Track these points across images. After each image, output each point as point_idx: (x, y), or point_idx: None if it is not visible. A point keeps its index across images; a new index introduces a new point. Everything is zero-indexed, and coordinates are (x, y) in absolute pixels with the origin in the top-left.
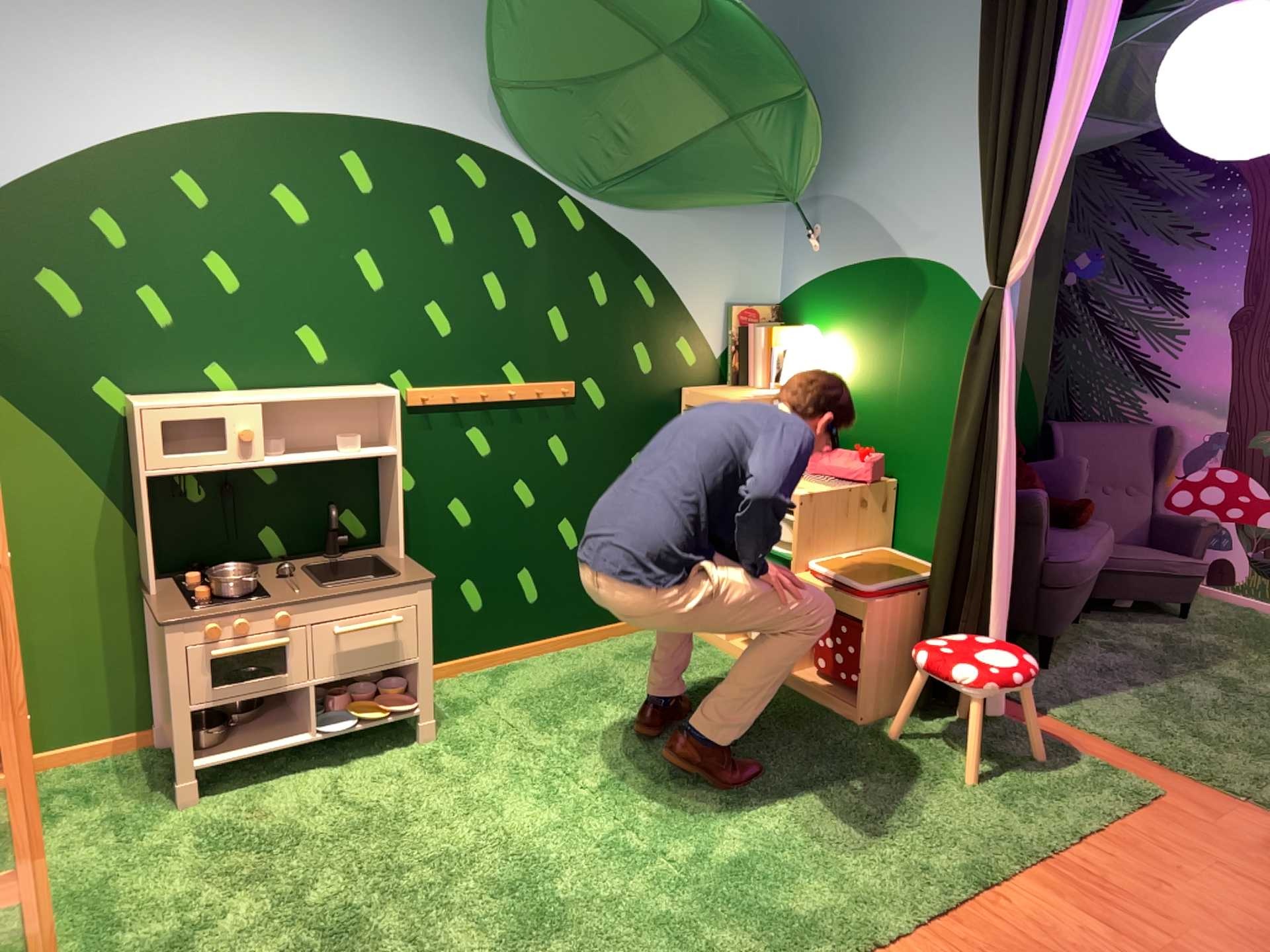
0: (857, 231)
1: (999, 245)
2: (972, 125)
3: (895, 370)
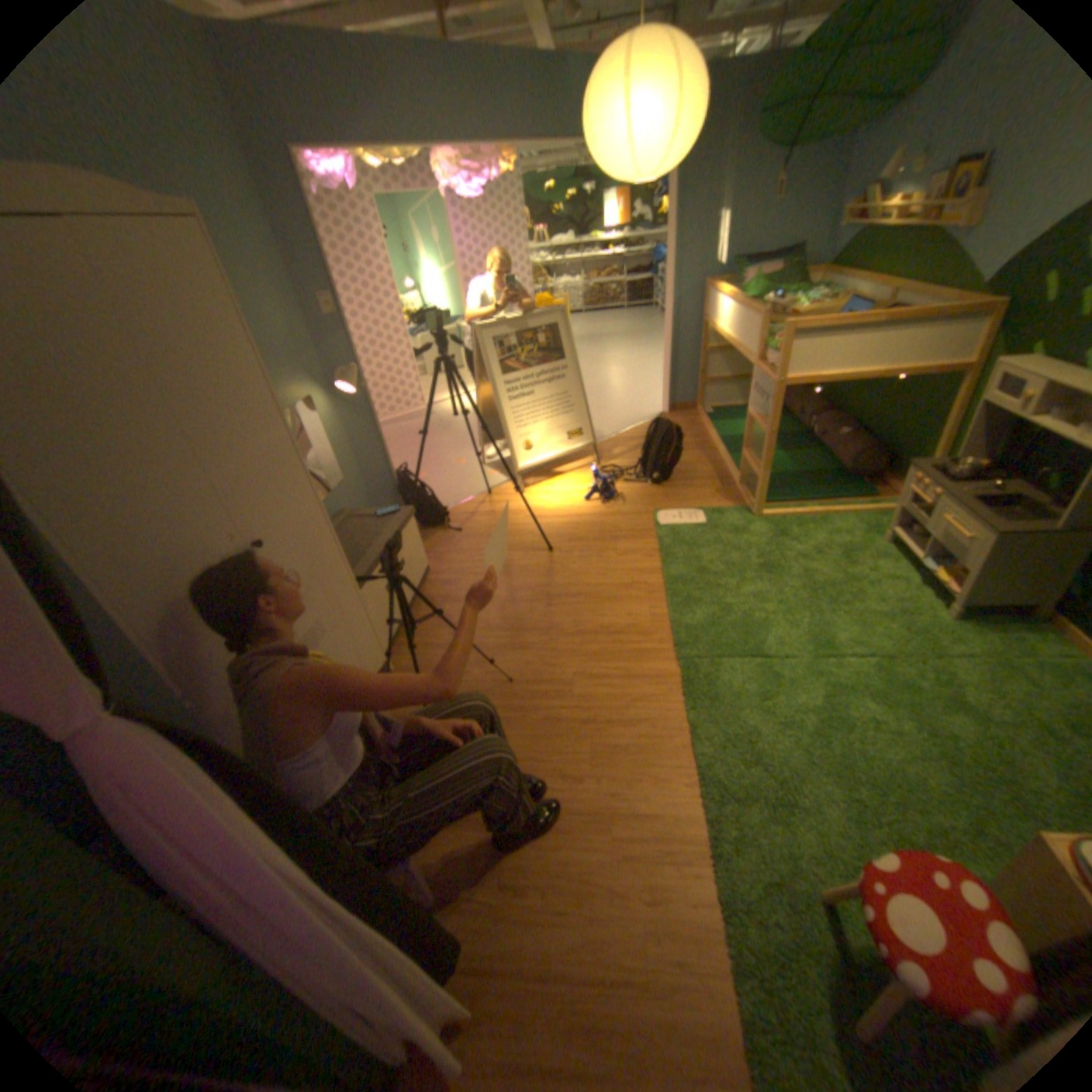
0: None
1: None
2: None
3: None
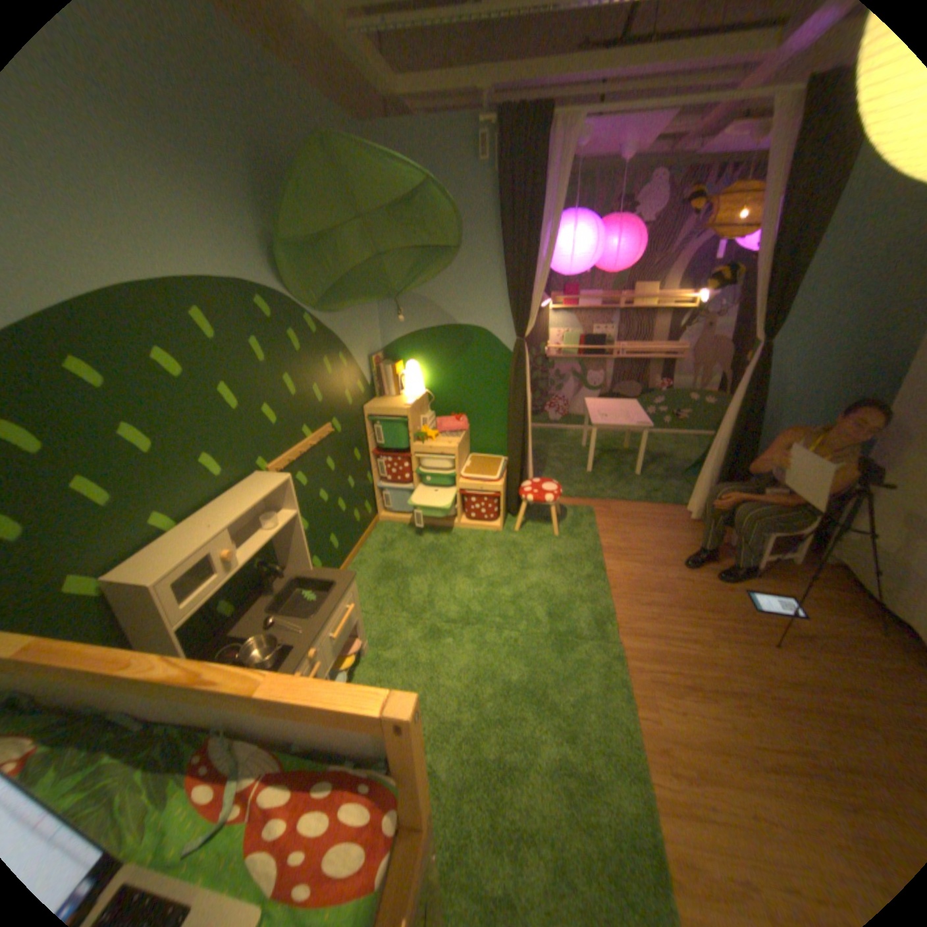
0: (427, 312)
1: (522, 322)
2: (488, 262)
3: (459, 378)
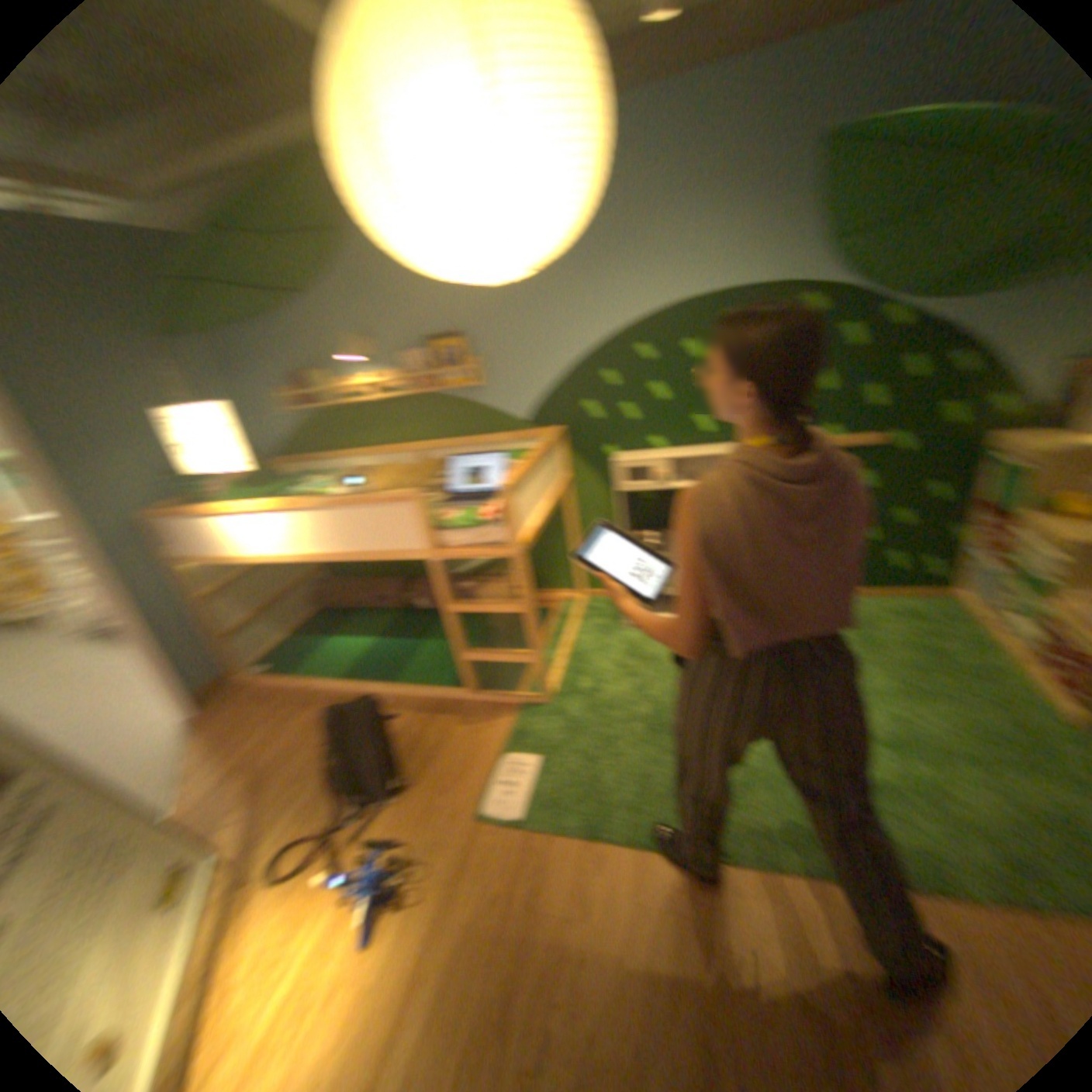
0: None
1: None
2: None
3: None
